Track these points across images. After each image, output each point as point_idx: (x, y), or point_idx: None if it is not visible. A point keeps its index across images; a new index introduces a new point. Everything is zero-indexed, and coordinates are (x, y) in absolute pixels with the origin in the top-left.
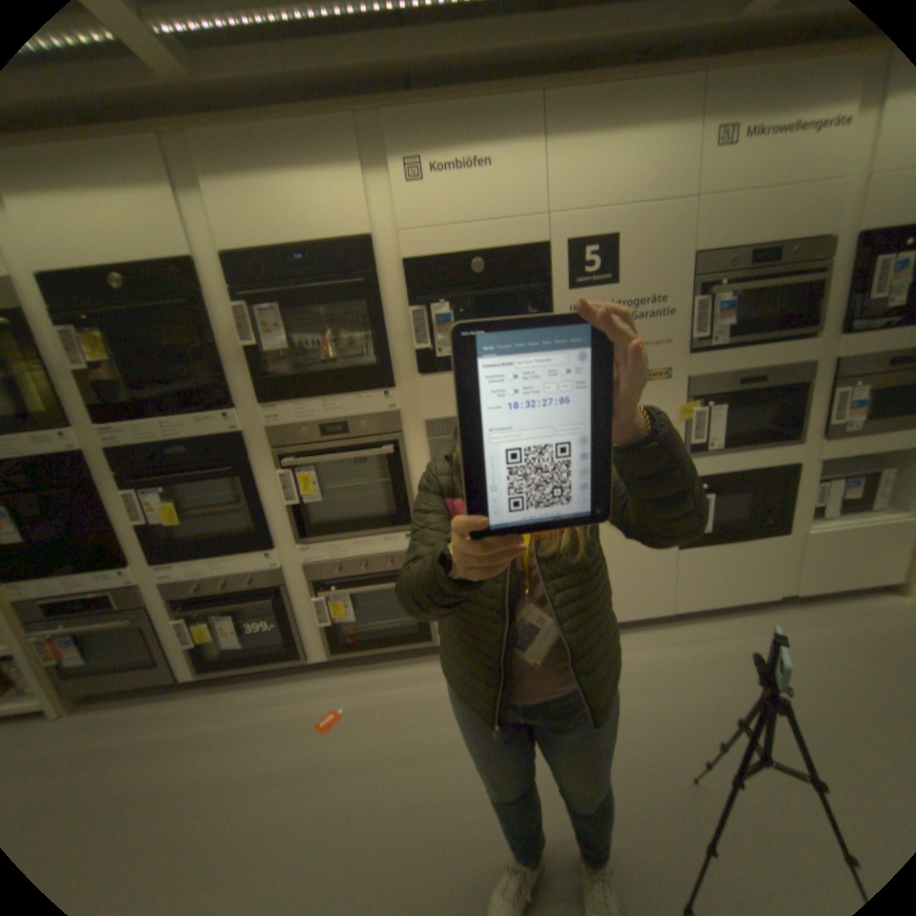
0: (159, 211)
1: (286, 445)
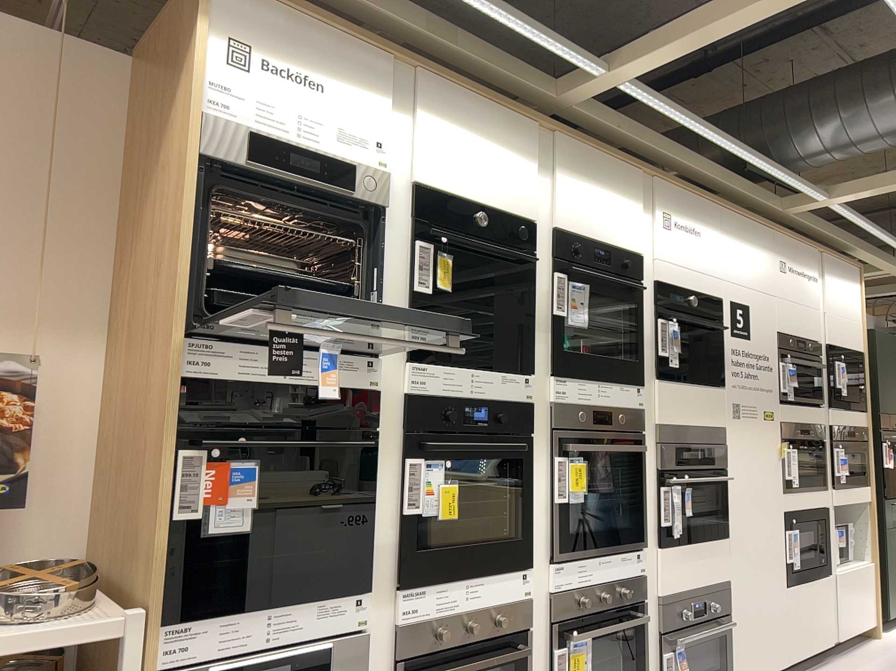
0: (525, 181)
1: (563, 422)
